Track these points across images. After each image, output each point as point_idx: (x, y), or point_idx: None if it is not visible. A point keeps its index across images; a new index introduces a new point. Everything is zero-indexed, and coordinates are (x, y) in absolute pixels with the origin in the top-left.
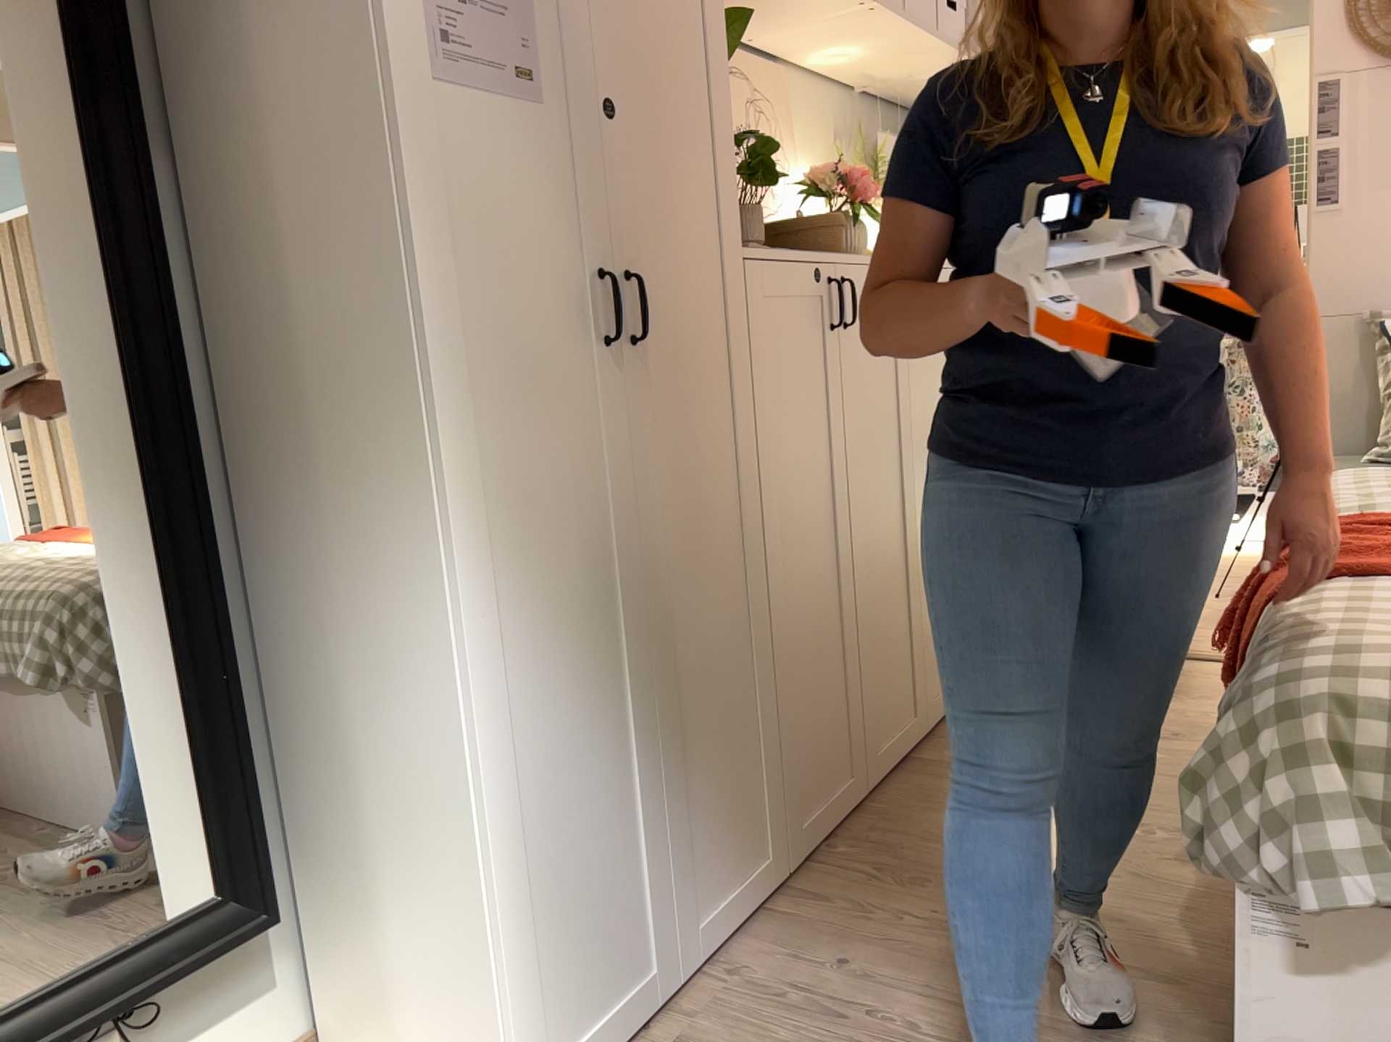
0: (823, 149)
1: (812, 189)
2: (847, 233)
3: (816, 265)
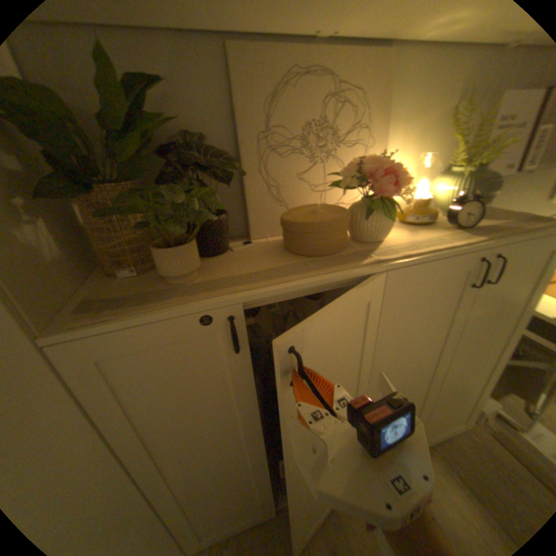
0: (438, 113)
1: (340, 183)
2: (364, 221)
3: (202, 313)
